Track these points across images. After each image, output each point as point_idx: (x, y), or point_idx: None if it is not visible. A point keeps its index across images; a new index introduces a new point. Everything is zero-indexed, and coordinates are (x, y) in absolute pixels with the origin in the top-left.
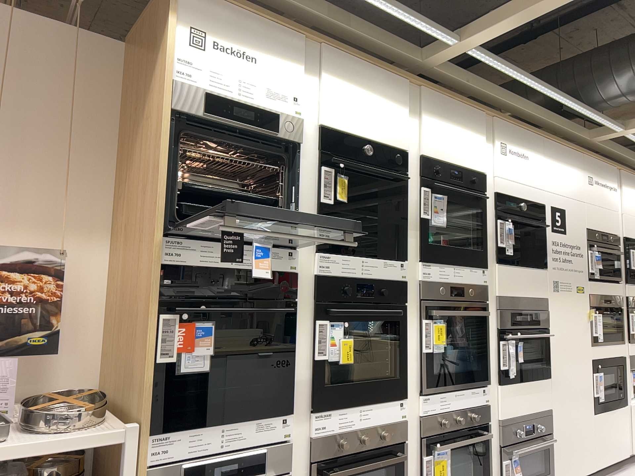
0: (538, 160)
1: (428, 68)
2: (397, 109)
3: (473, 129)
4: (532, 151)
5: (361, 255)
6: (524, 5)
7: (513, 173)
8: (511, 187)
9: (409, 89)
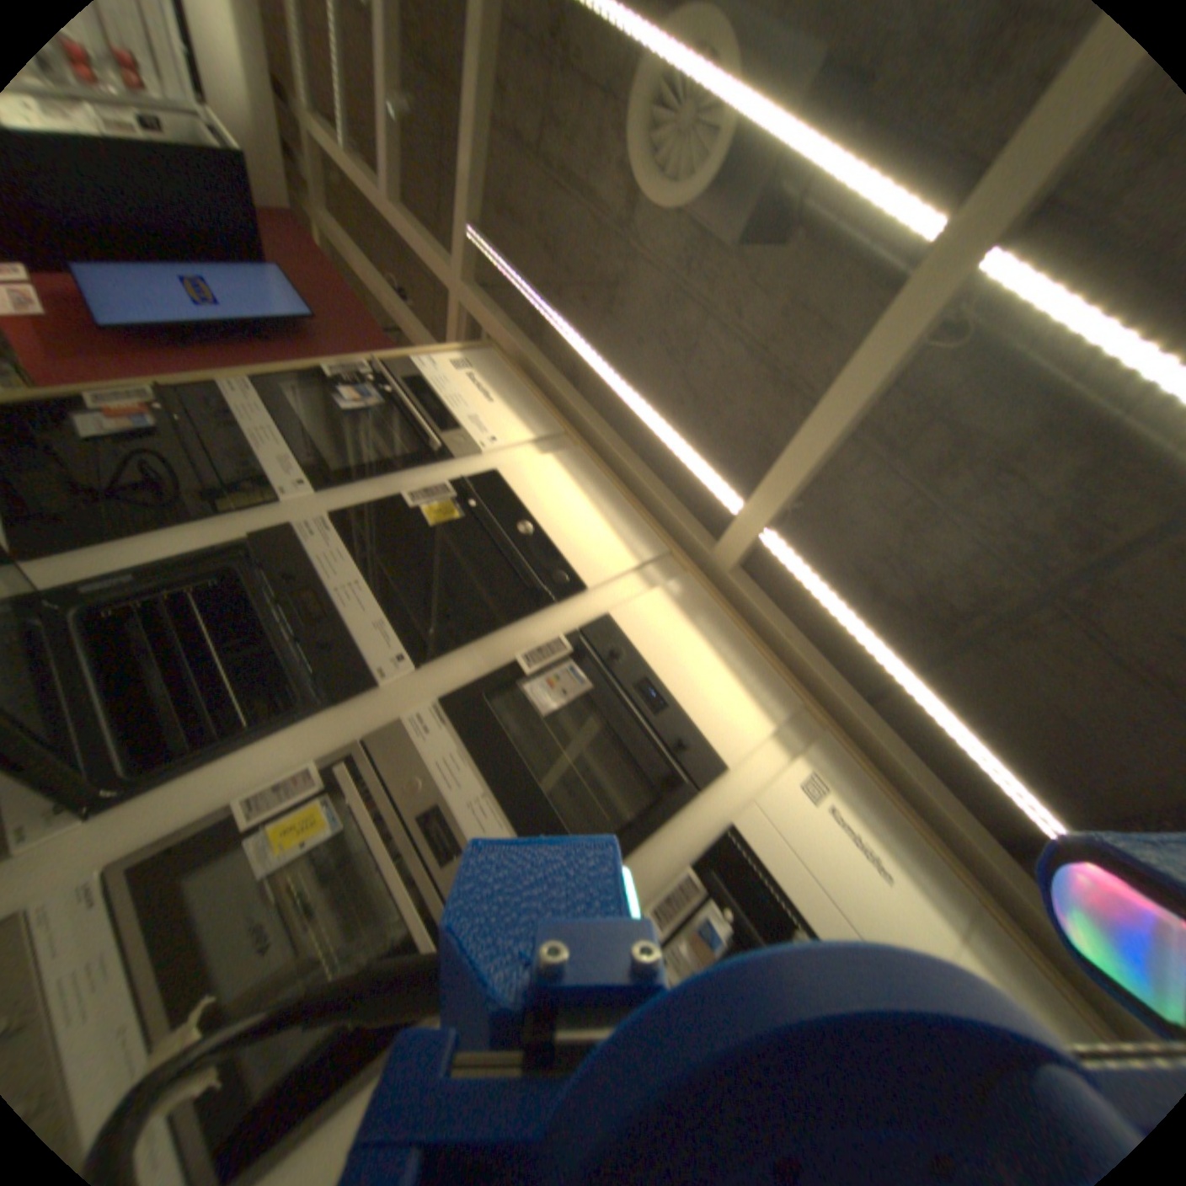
0: (935, 925)
1: (716, 569)
2: (616, 550)
3: (752, 692)
4: (923, 890)
5: (365, 582)
6: (809, 418)
7: (818, 854)
8: (791, 868)
9: (662, 561)
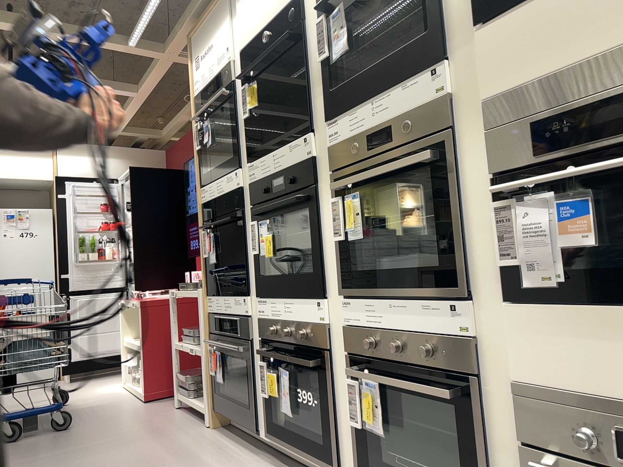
0: None
1: None
2: None
3: None
4: None
5: (273, 149)
6: None
7: None
8: None
9: None
